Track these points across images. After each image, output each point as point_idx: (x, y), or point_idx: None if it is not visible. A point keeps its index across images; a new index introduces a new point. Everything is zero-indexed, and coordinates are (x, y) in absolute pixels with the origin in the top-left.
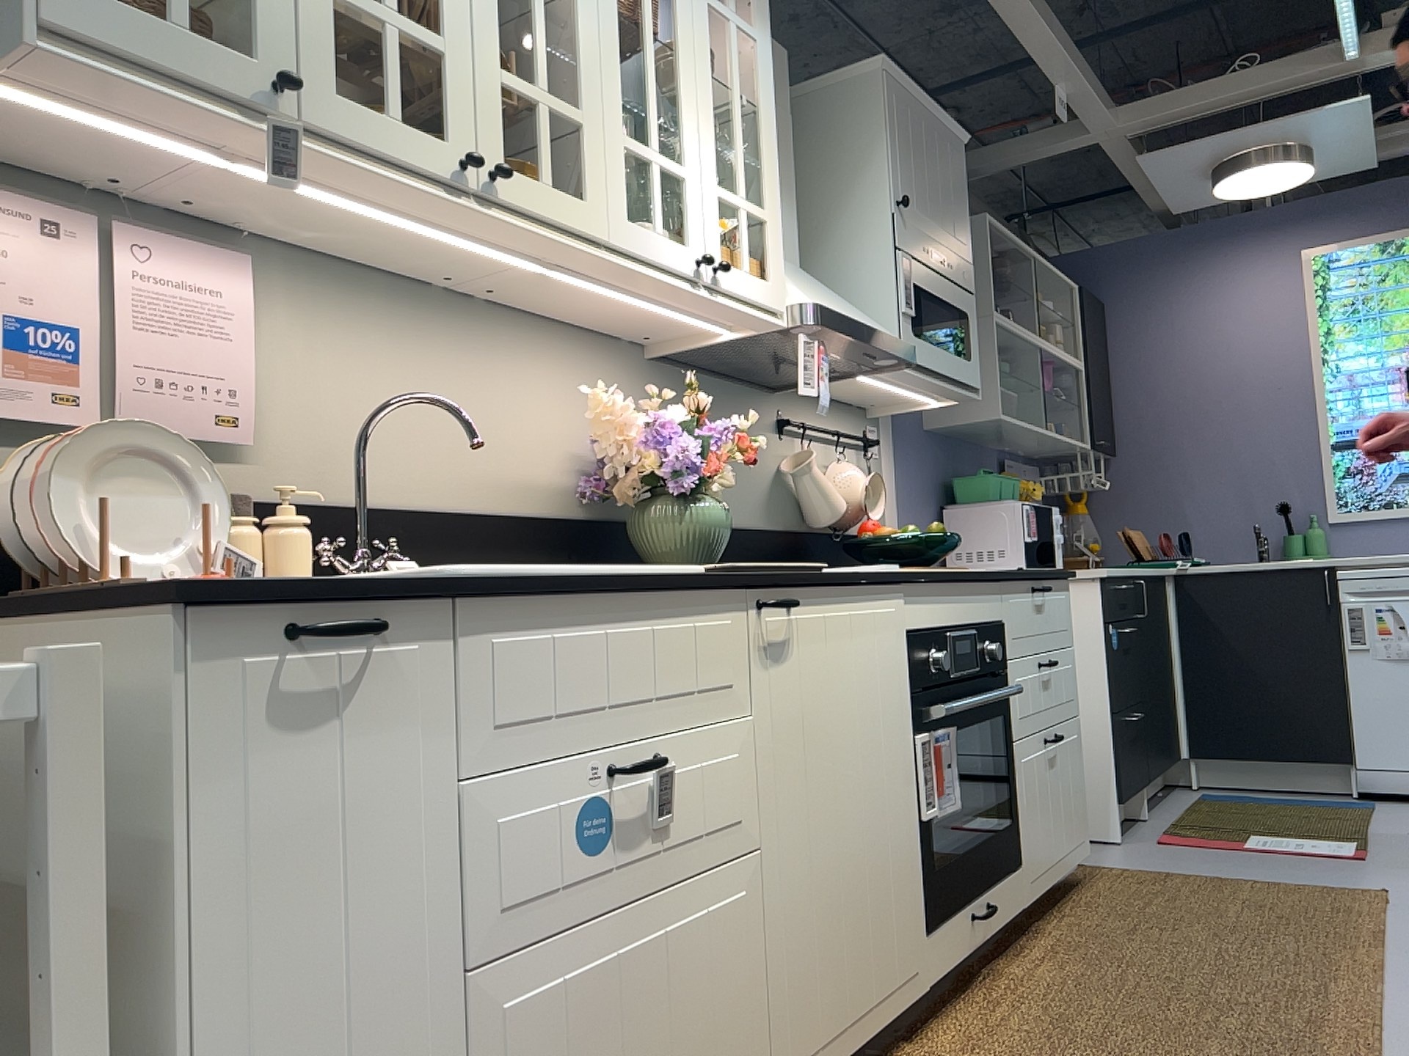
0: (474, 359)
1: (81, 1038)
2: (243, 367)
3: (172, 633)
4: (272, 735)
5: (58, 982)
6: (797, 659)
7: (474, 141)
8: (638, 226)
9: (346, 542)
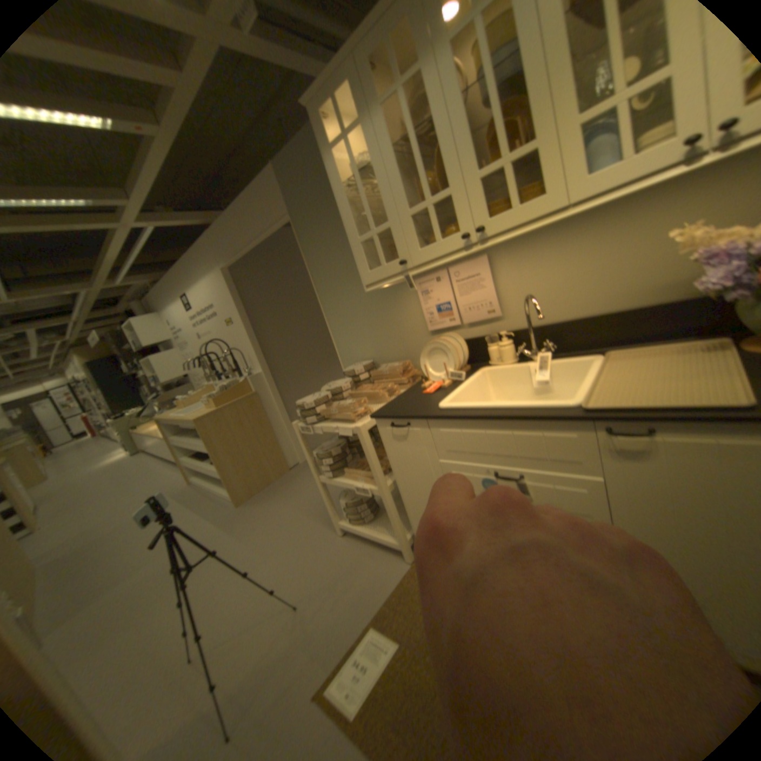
0: (615, 232)
1: (380, 474)
2: (492, 292)
3: (377, 421)
4: (396, 440)
5: (373, 467)
6: (662, 461)
7: (472, 220)
8: (600, 172)
9: (523, 348)
